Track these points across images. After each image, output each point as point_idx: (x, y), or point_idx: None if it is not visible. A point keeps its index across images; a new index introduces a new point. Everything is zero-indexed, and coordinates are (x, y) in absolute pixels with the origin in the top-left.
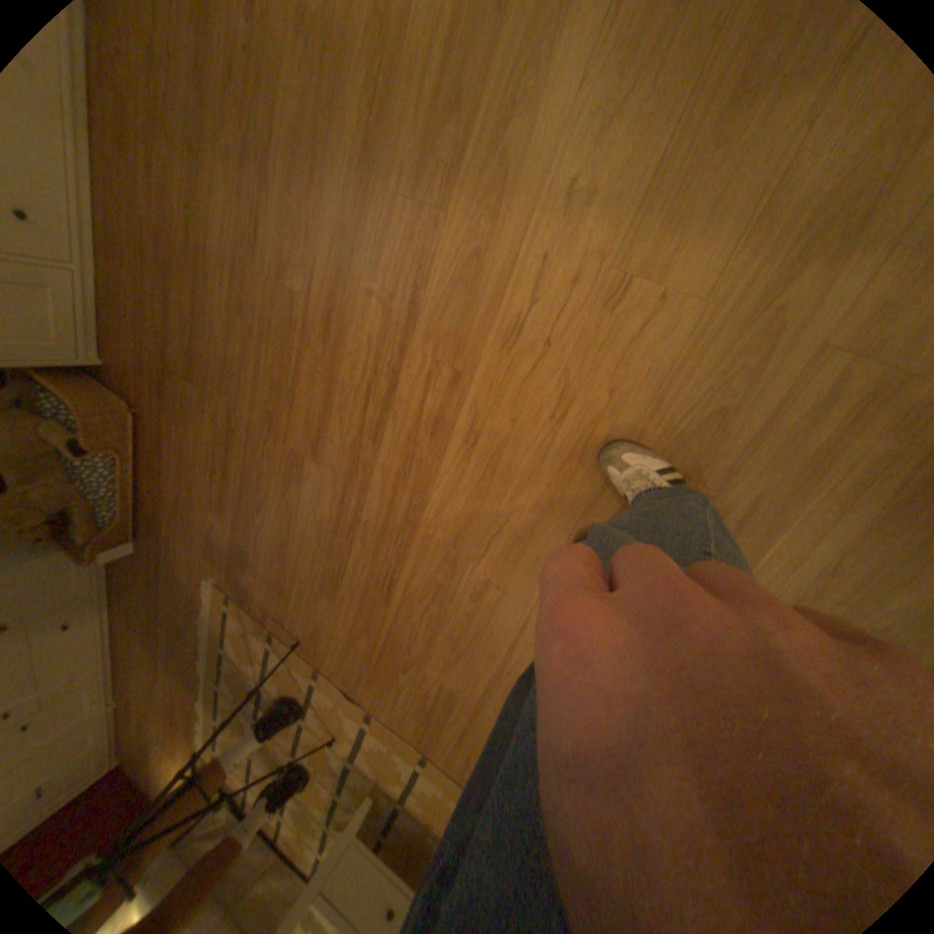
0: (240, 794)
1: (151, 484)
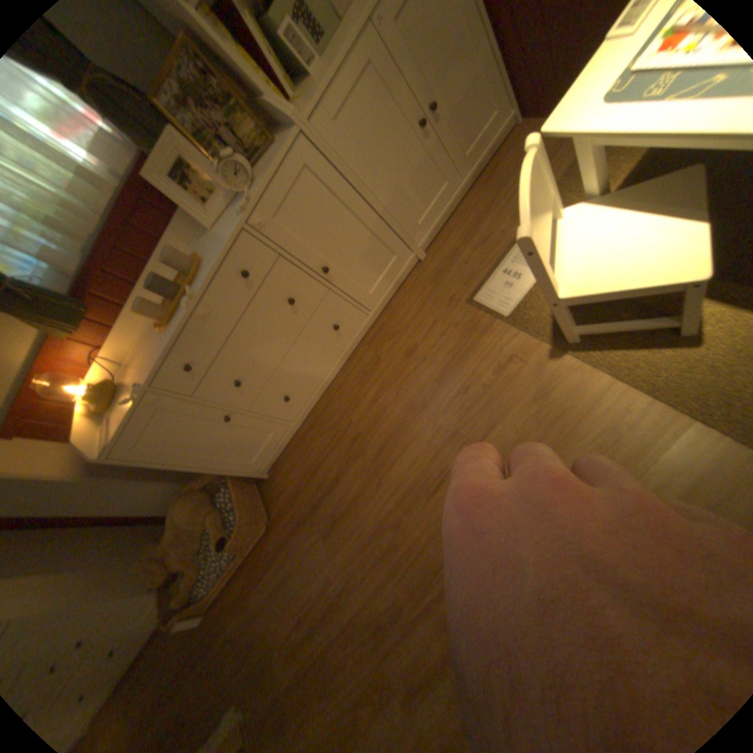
0: None
1: (247, 588)
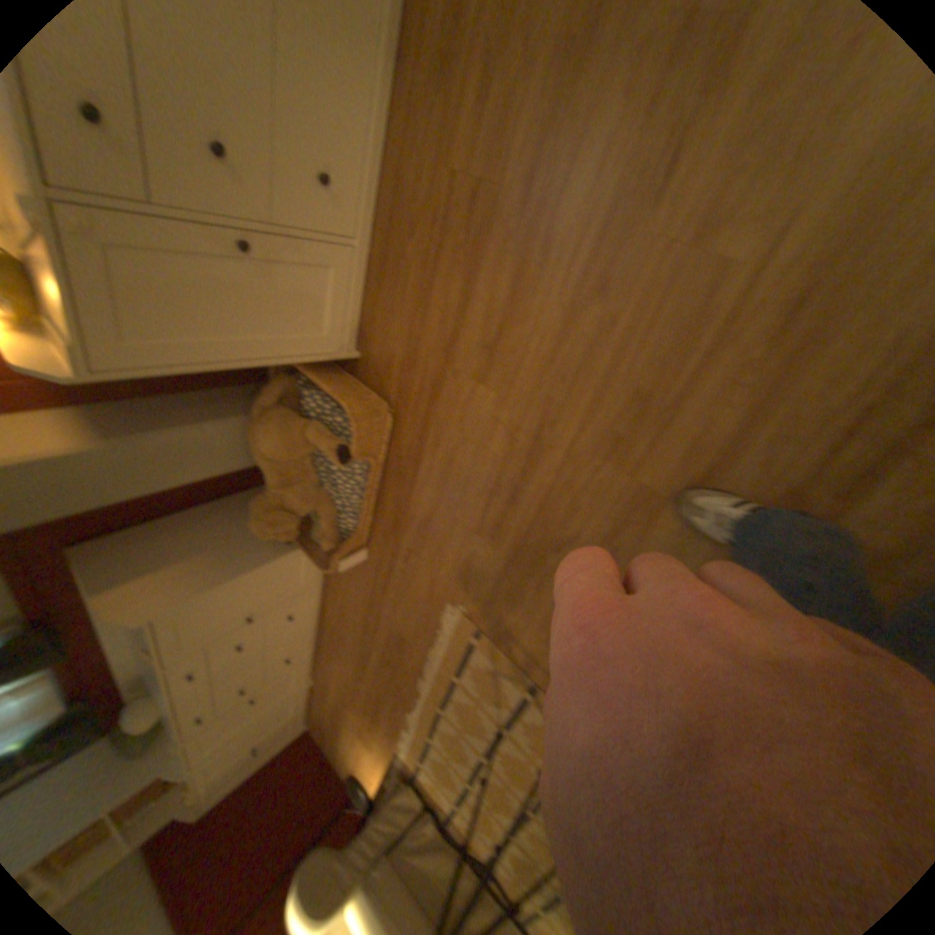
0: (448, 813)
1: (403, 492)
